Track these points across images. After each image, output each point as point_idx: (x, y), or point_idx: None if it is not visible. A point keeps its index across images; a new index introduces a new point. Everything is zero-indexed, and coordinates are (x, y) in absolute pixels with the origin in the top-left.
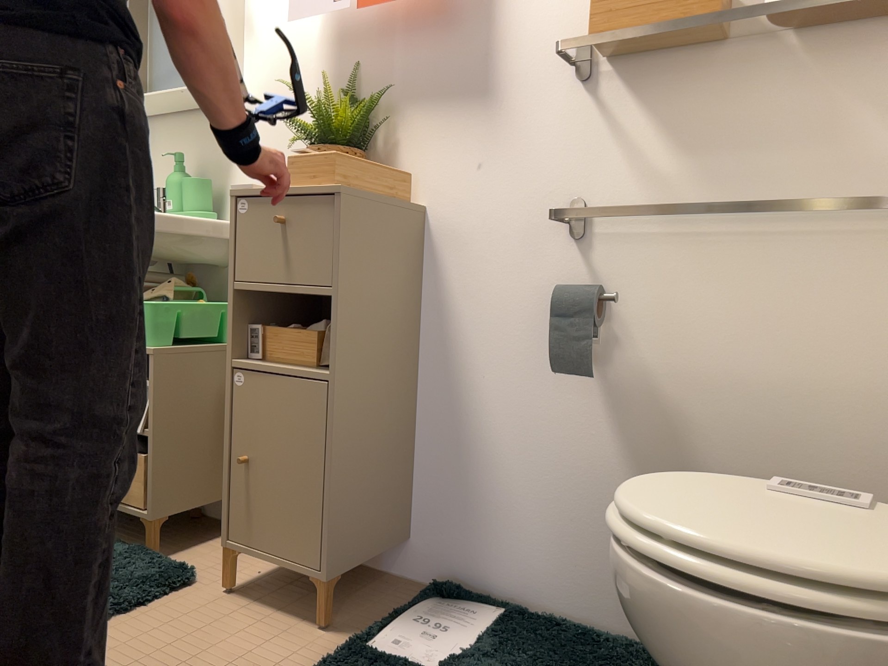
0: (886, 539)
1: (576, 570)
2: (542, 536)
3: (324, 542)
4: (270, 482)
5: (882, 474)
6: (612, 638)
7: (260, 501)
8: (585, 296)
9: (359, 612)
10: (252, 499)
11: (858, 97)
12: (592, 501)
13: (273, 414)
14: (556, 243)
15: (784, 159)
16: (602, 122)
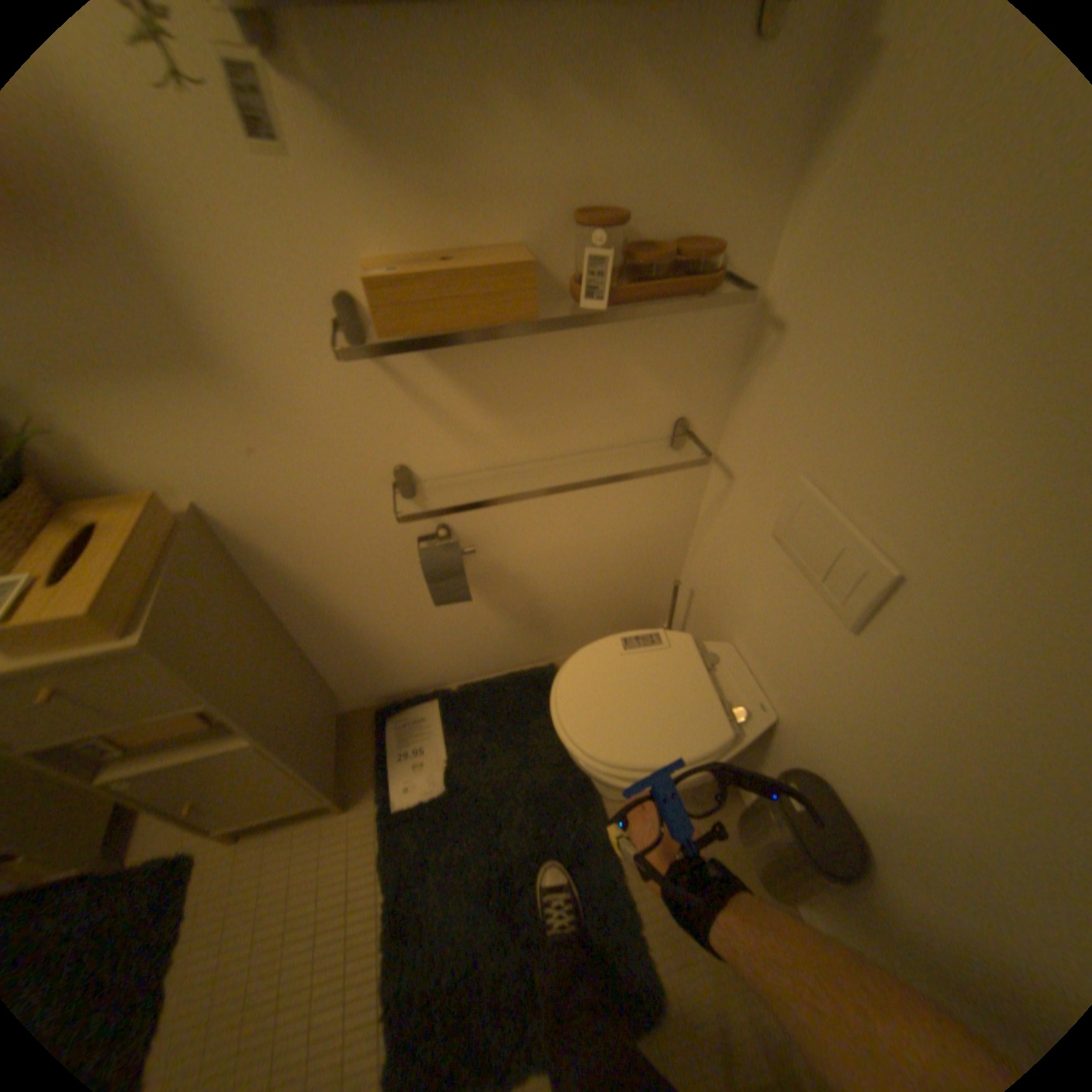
0: (694, 690)
1: (471, 661)
2: (444, 657)
3: (318, 793)
4: (234, 800)
5: (635, 566)
6: (506, 680)
7: (231, 809)
8: (454, 564)
9: (348, 774)
10: (219, 812)
11: (637, 358)
12: (474, 632)
13: (199, 780)
14: (390, 504)
15: (583, 412)
16: (403, 391)
